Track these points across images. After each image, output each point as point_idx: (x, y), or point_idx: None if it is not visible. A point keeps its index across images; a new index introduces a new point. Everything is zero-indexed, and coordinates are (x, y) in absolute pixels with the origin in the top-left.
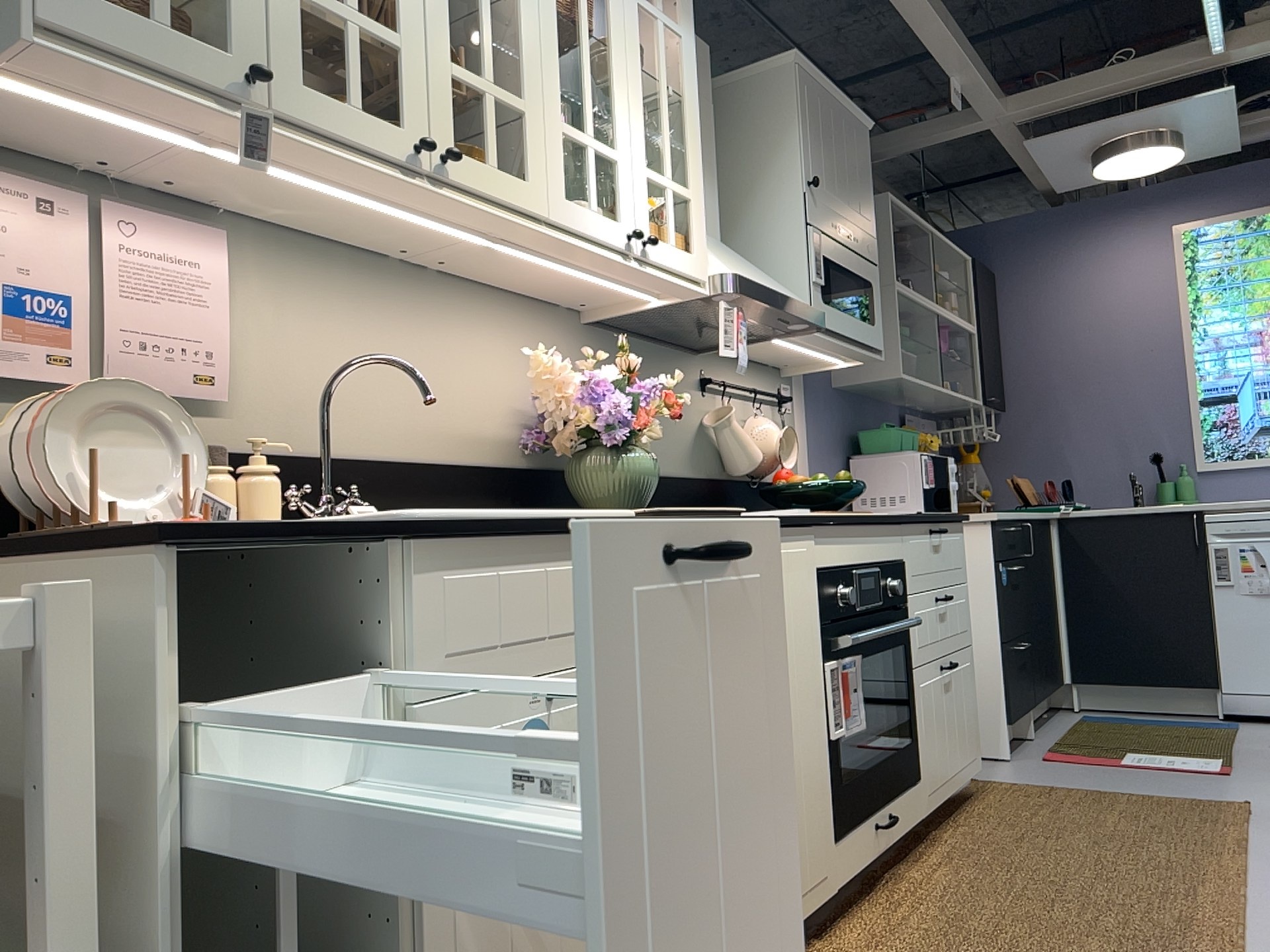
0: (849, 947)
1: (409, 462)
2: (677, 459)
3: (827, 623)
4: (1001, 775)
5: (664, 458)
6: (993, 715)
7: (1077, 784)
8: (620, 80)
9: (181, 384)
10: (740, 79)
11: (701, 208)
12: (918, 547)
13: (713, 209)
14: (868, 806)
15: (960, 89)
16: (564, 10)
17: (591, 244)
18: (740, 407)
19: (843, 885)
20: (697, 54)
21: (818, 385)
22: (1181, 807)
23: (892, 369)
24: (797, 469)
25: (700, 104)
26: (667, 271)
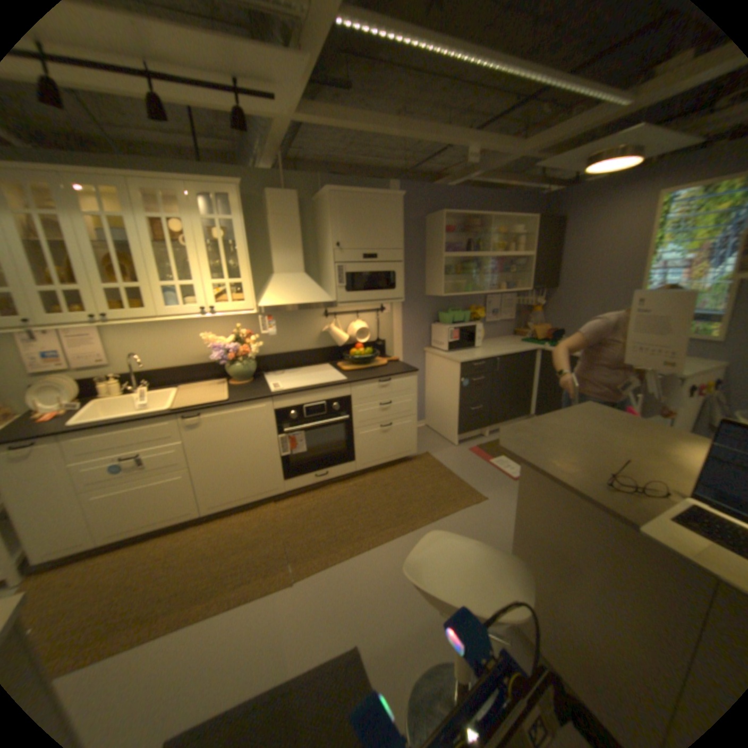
0: (277, 509)
1: (174, 369)
2: (306, 345)
3: (280, 426)
4: (439, 454)
5: (299, 346)
6: (453, 431)
7: (452, 468)
8: (190, 256)
9: (91, 365)
10: (319, 196)
11: (247, 286)
12: (363, 390)
13: (295, 263)
14: (309, 472)
15: (476, 151)
16: (161, 239)
17: (184, 317)
18: (348, 319)
19: (289, 492)
20: (283, 199)
21: (410, 298)
22: (459, 493)
23: (446, 290)
24: (389, 335)
25: (286, 221)
26: (229, 313)
